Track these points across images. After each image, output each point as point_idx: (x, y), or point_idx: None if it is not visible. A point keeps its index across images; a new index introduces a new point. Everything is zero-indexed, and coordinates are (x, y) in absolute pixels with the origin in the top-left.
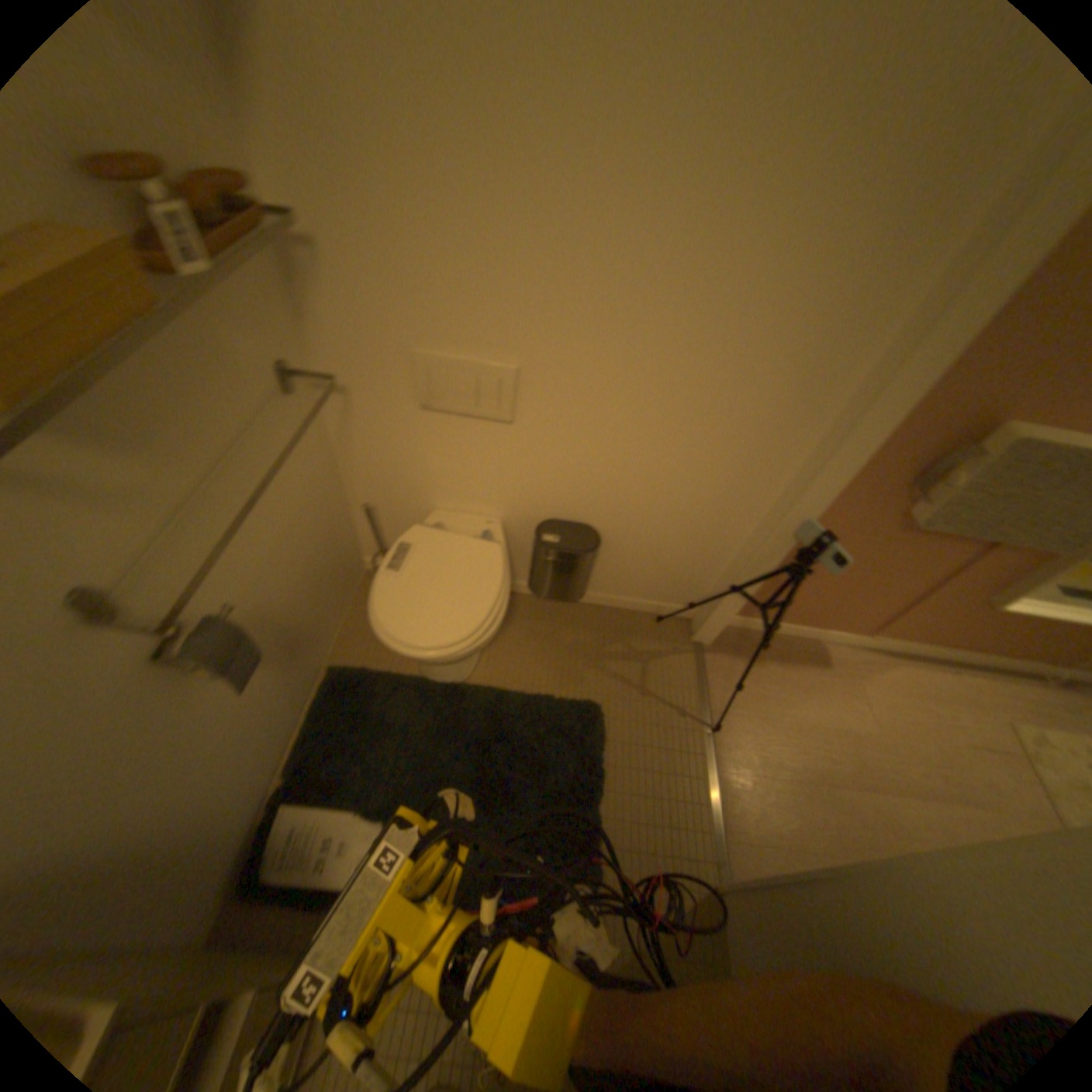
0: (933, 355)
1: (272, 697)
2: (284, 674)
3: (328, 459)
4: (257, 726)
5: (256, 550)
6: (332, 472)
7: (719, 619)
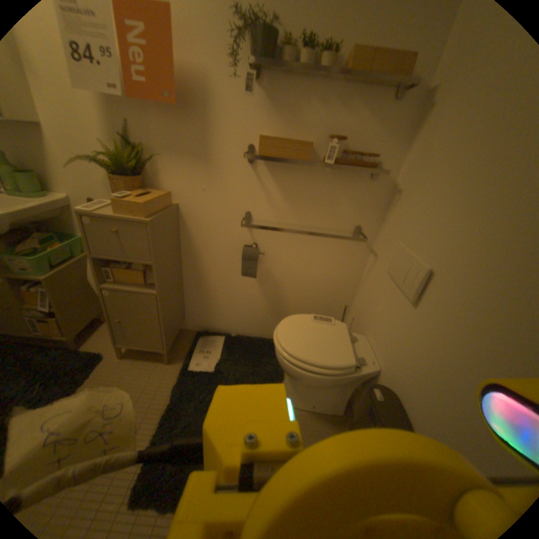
0: None
1: (258, 312)
2: (268, 313)
3: (355, 280)
4: (247, 310)
5: (295, 265)
6: (352, 286)
7: None
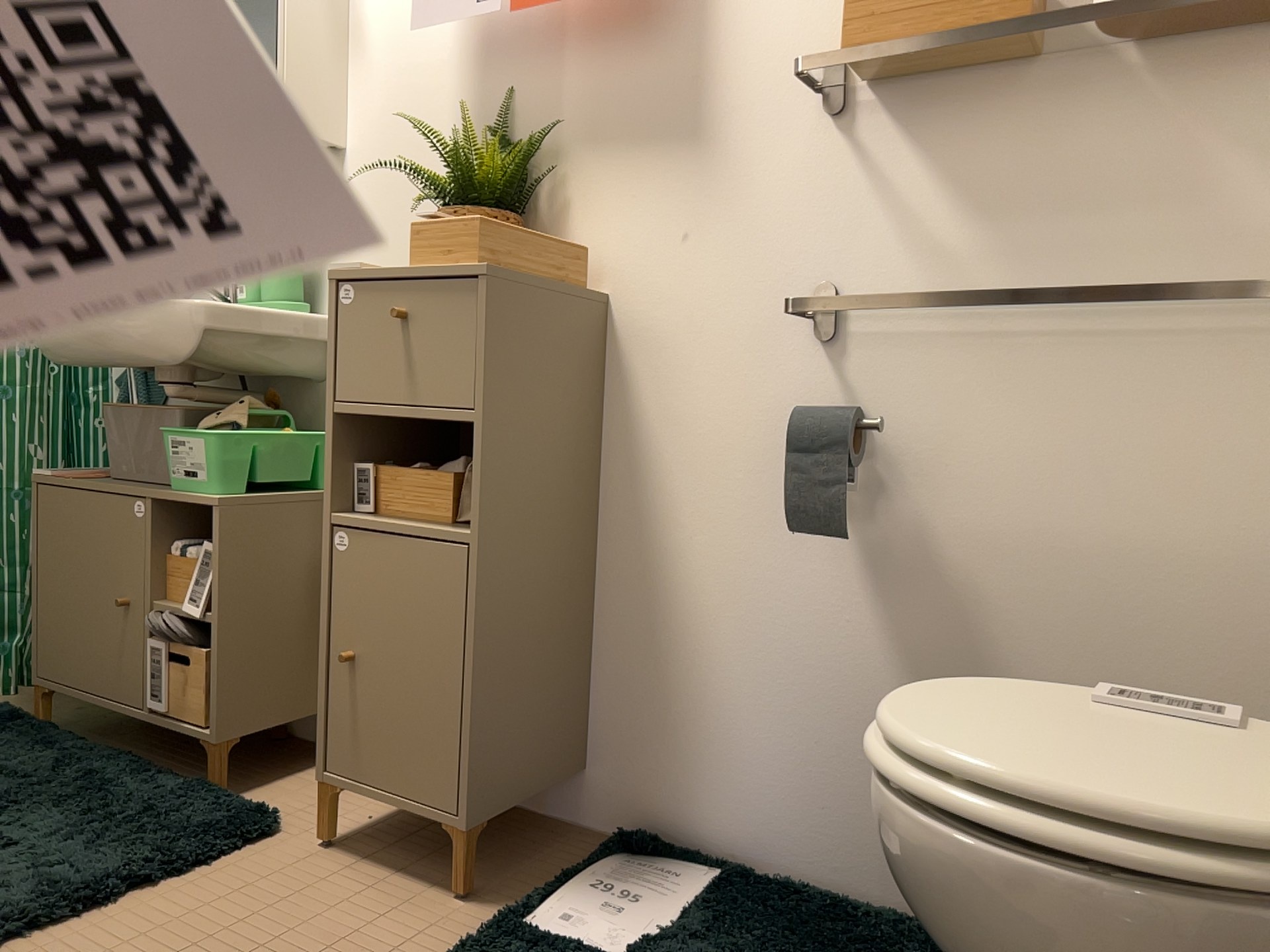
0: None
1: None
2: None
3: None
4: (824, 734)
5: (1028, 494)
6: None
7: None
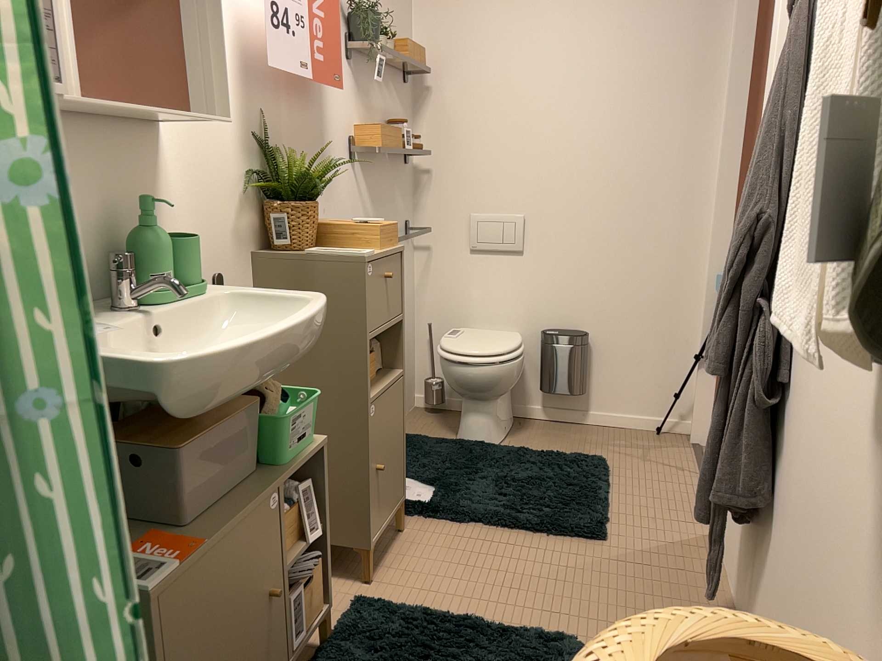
0: (724, 162)
1: None
2: None
3: (412, 293)
4: None
5: None
6: (412, 303)
7: (701, 400)
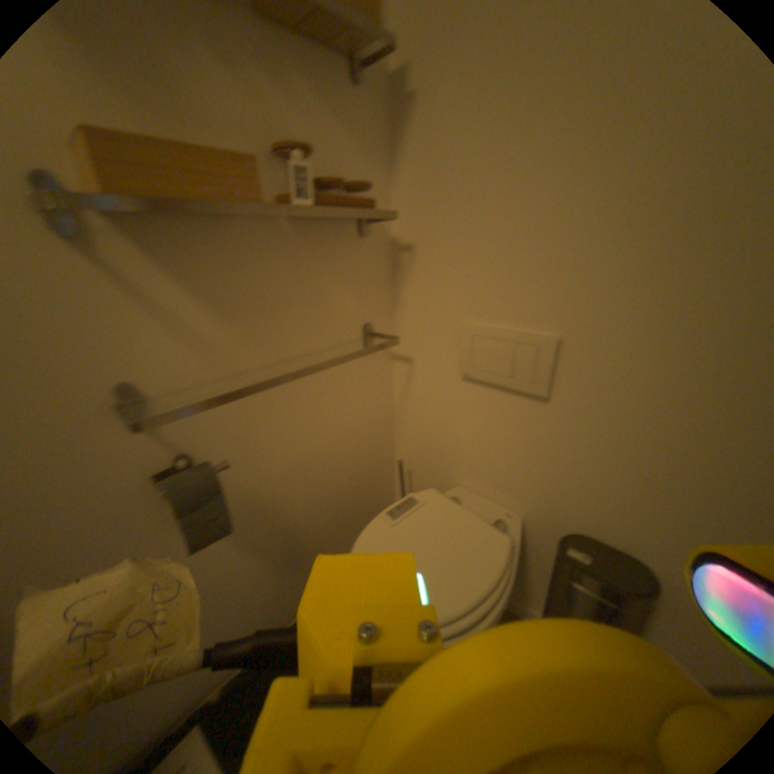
0: None
1: (258, 591)
2: (279, 575)
3: (389, 412)
4: (230, 610)
5: (296, 445)
6: (389, 424)
7: None
